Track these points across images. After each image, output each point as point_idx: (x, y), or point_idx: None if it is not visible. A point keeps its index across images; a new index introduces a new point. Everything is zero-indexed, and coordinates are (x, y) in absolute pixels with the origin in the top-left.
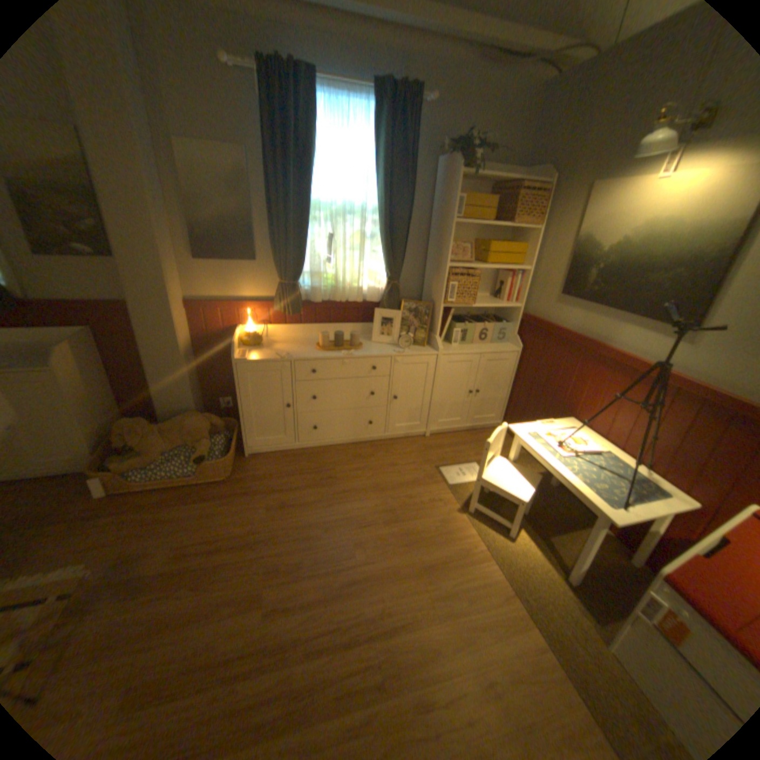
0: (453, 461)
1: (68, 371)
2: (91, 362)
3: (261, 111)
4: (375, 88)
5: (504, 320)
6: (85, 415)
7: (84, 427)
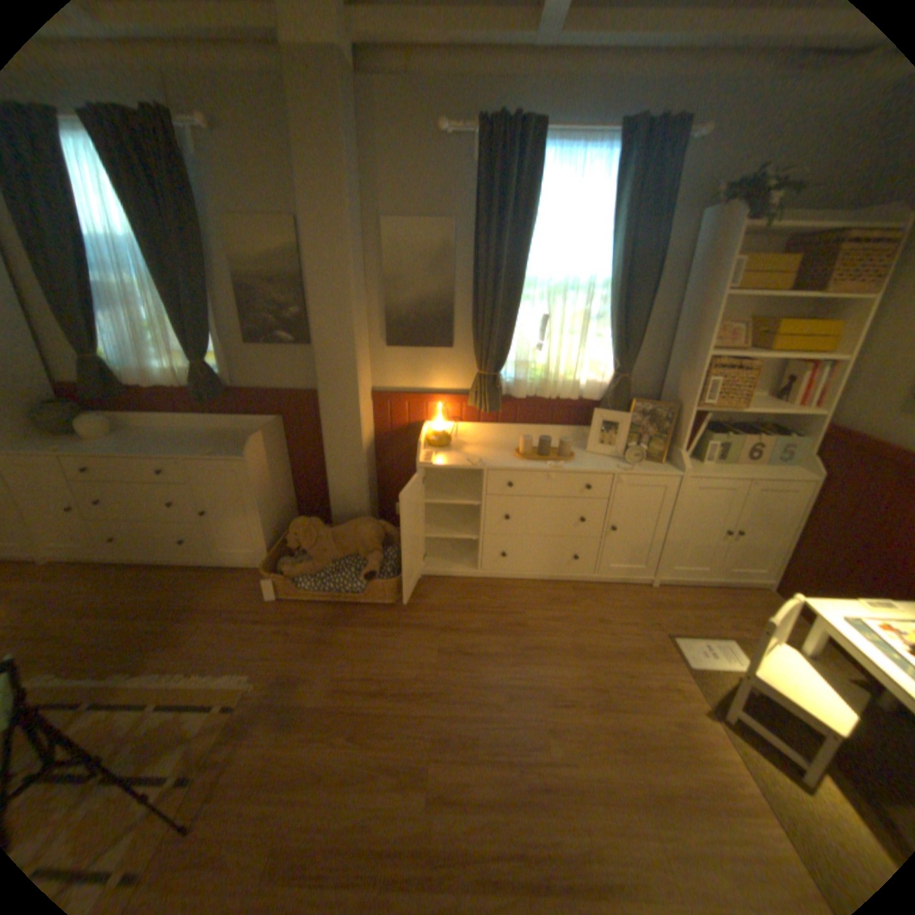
0: (698, 634)
1: (258, 462)
2: (279, 453)
3: (479, 178)
4: (622, 132)
5: (793, 432)
6: (268, 509)
7: (265, 521)
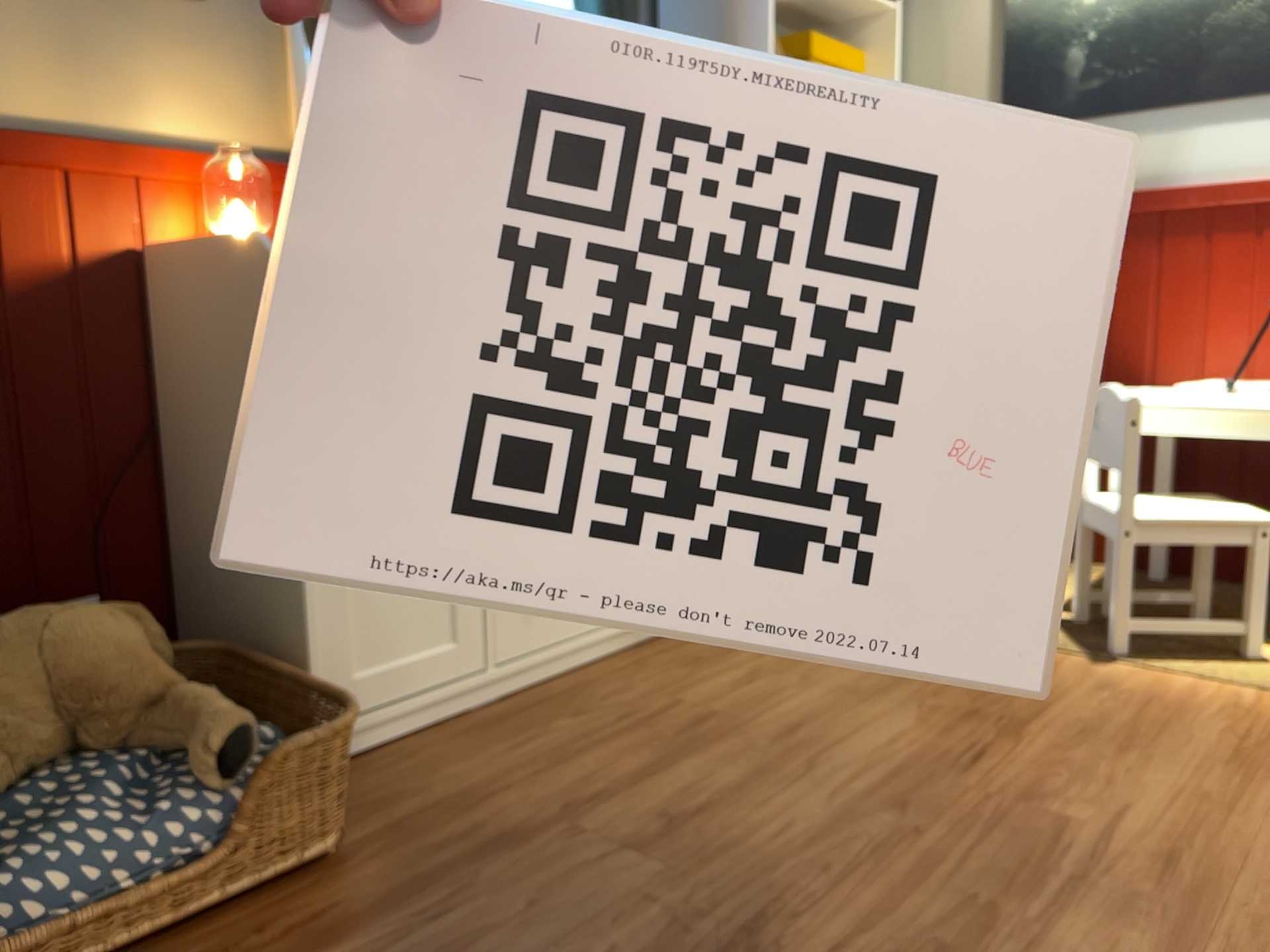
0: None
1: None
2: None
3: None
4: None
5: None
6: None
7: None
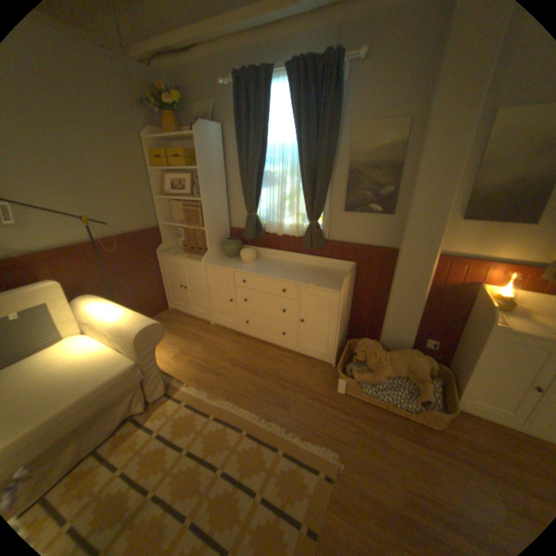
0: None
1: (345, 295)
2: (351, 288)
3: None
4: None
5: None
6: (341, 326)
7: (339, 334)
